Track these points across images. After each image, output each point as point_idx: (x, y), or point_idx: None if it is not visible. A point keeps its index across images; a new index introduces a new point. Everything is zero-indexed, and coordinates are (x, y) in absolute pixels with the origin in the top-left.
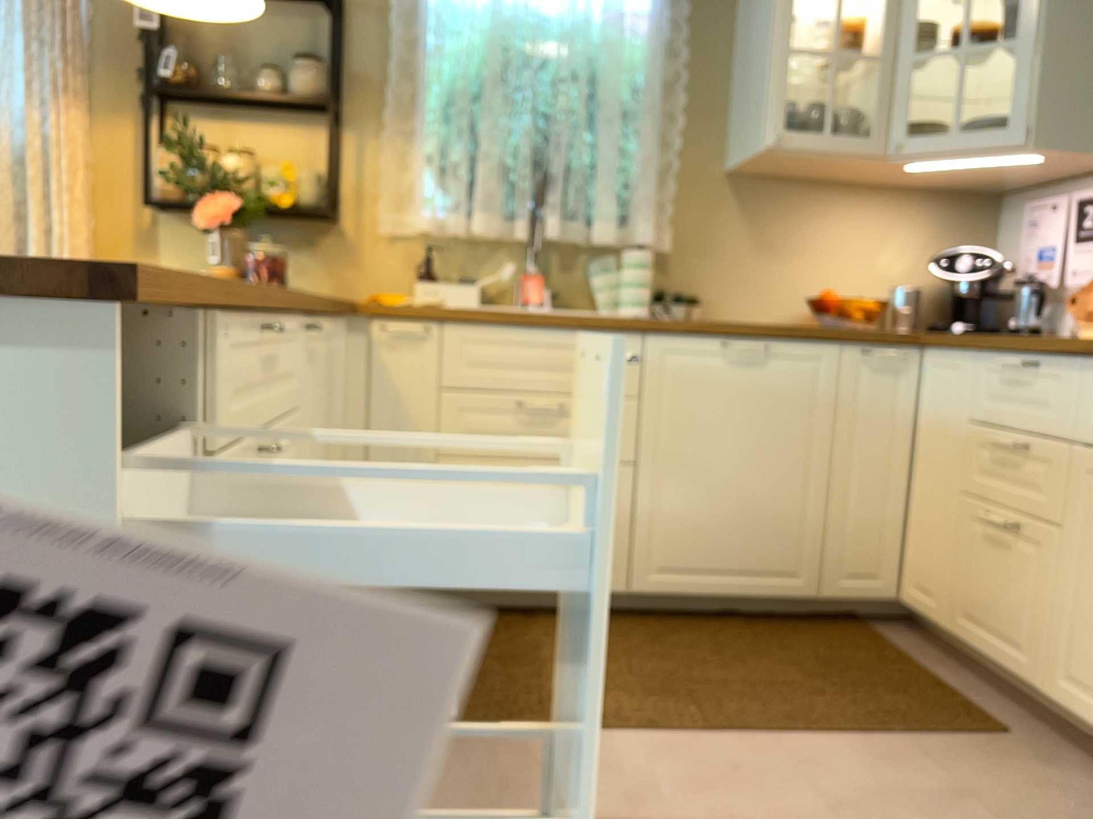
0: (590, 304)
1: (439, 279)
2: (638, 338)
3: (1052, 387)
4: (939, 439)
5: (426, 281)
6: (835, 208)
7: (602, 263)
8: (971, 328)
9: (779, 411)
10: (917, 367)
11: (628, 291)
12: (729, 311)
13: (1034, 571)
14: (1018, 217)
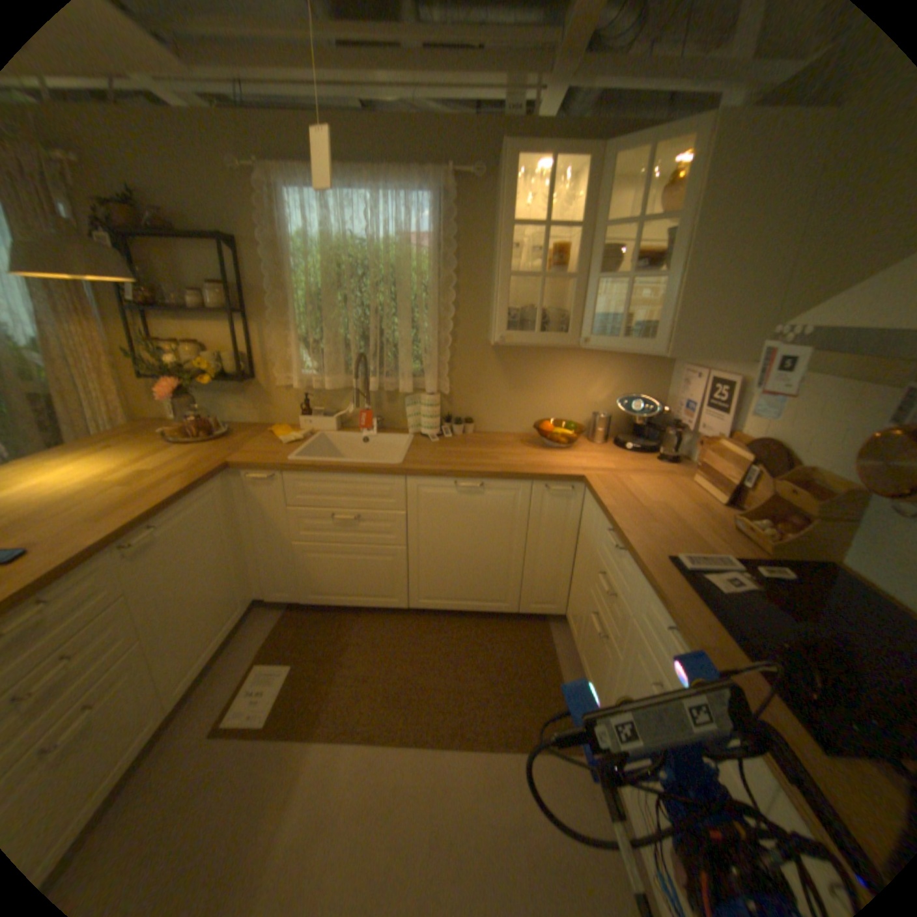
0: (407, 424)
1: (314, 414)
2: (401, 480)
3: (629, 570)
4: (586, 546)
5: (309, 413)
6: (560, 362)
7: (411, 401)
8: (635, 449)
9: (491, 520)
10: (581, 495)
11: (423, 422)
12: (491, 426)
13: (609, 668)
14: (682, 368)
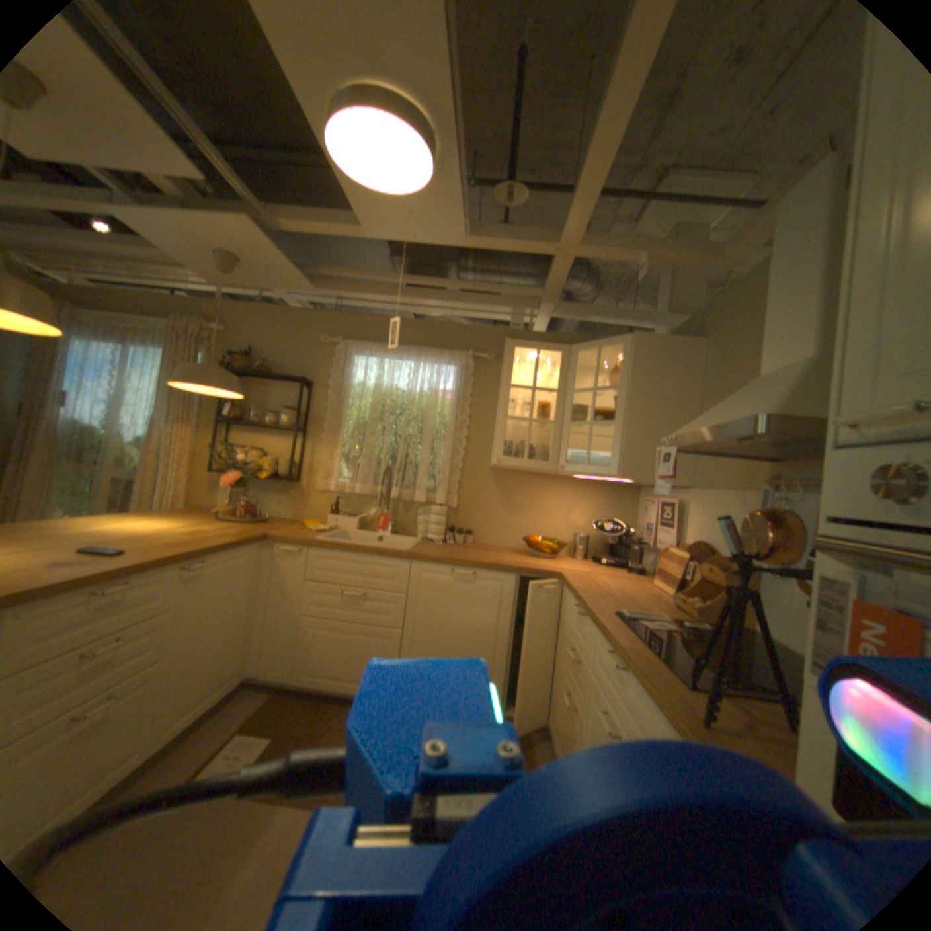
0: (416, 531)
1: (340, 514)
2: (406, 563)
3: (587, 631)
4: (562, 637)
5: (335, 514)
6: (546, 490)
7: (422, 511)
8: (608, 564)
9: (479, 609)
10: (558, 592)
11: (430, 527)
12: (488, 540)
13: (576, 742)
14: (644, 502)
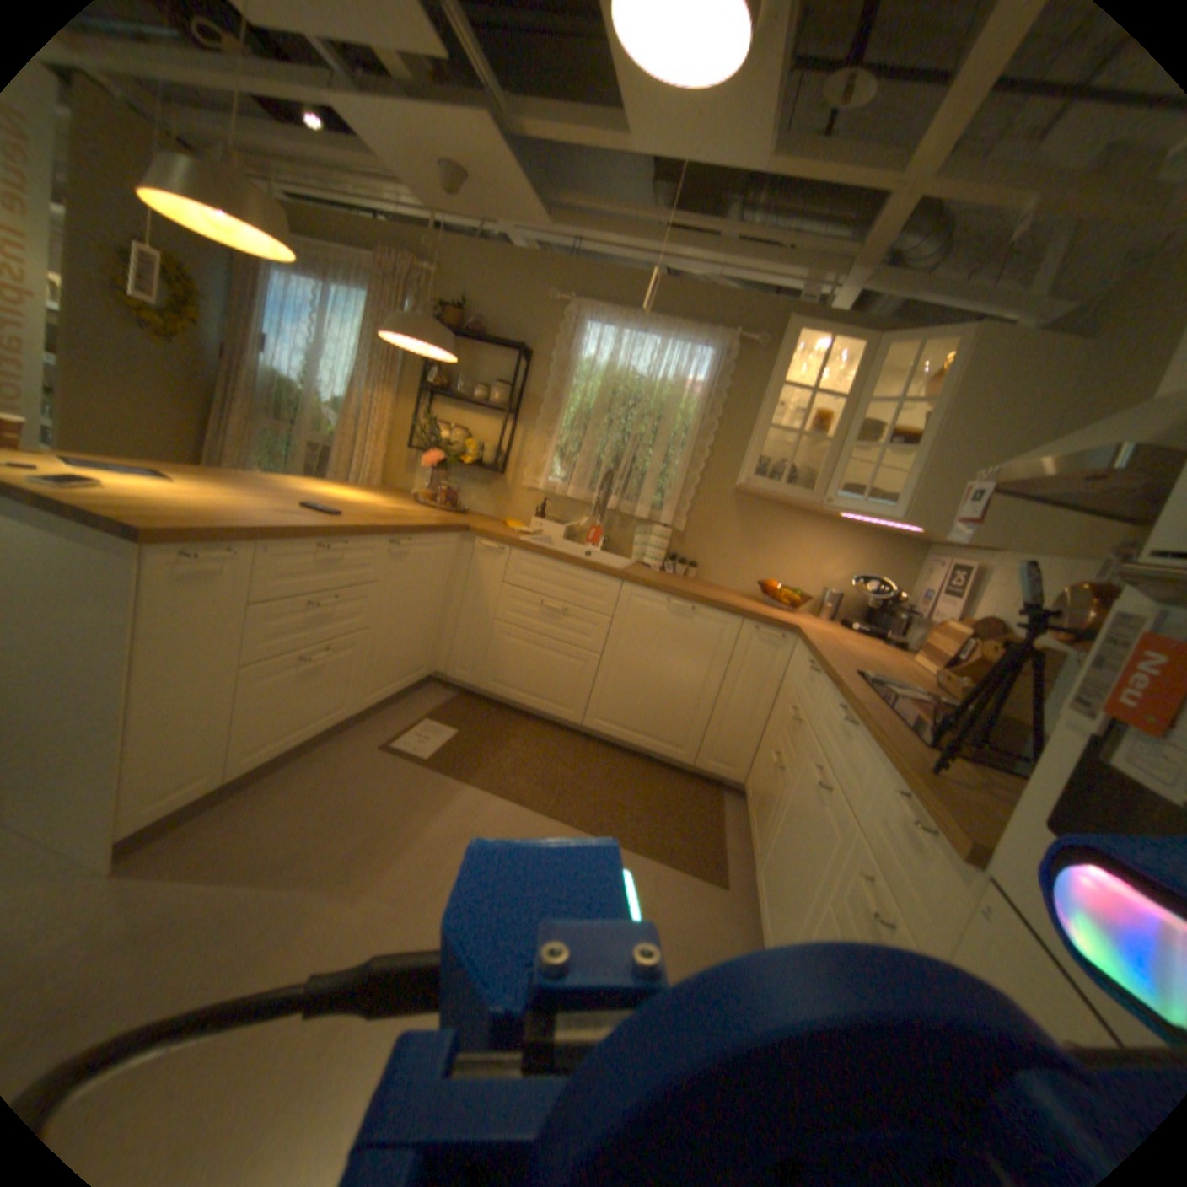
0: (630, 553)
1: (545, 519)
2: (616, 584)
3: (817, 690)
4: (783, 698)
5: (540, 518)
6: (801, 530)
7: (641, 531)
8: (861, 632)
9: (691, 650)
10: (790, 649)
11: (648, 552)
12: (714, 578)
13: (776, 799)
14: (930, 565)
